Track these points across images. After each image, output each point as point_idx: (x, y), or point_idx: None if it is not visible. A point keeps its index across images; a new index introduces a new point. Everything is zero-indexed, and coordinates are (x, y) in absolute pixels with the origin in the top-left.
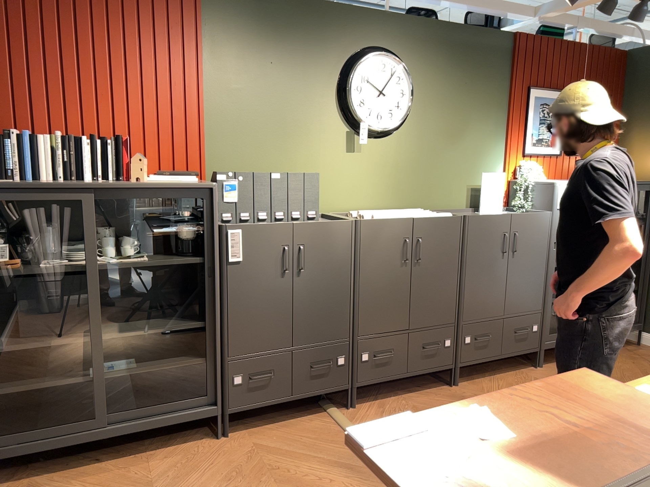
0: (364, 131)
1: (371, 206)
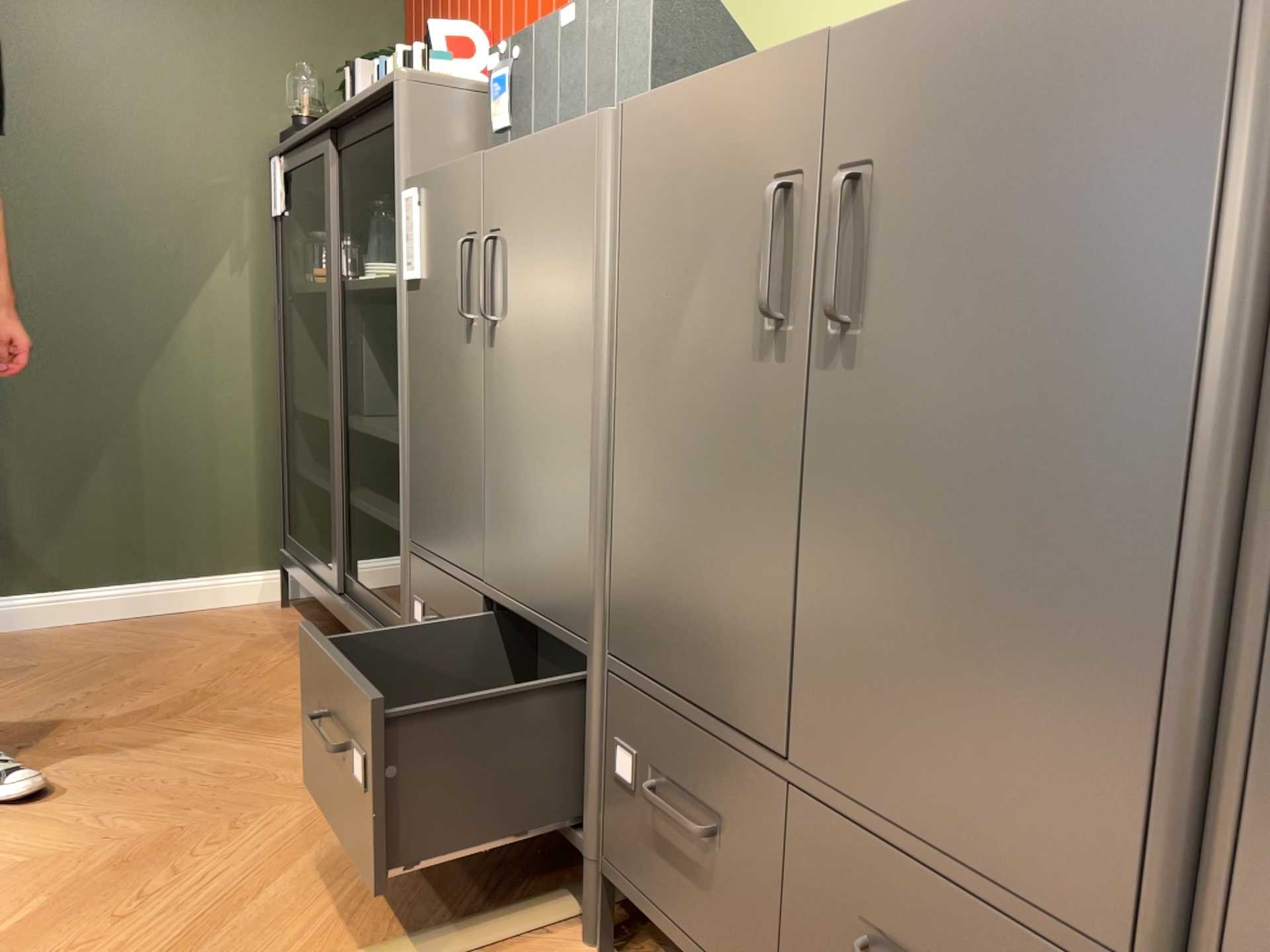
0: None
1: None
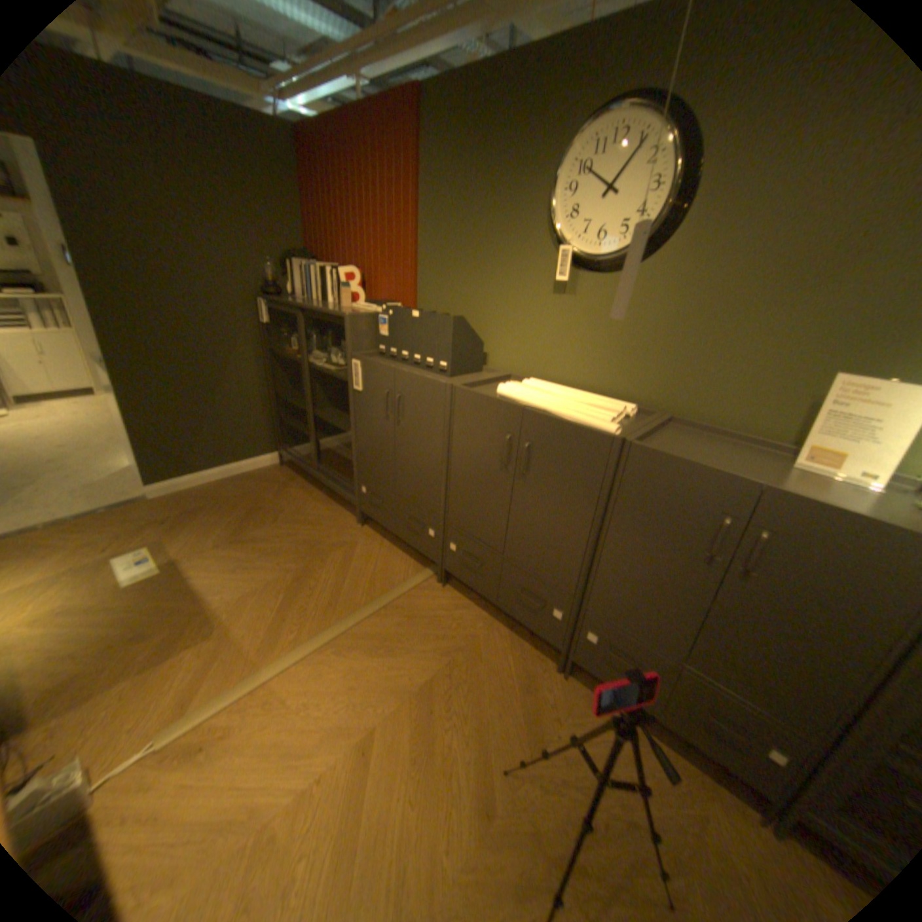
0: (564, 260)
1: (578, 380)
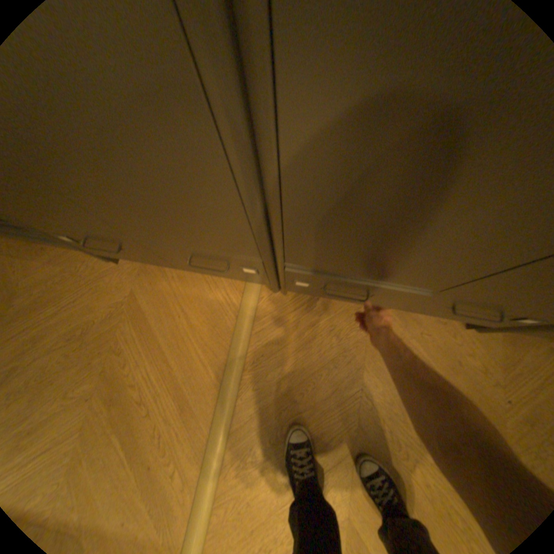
0: None
1: None
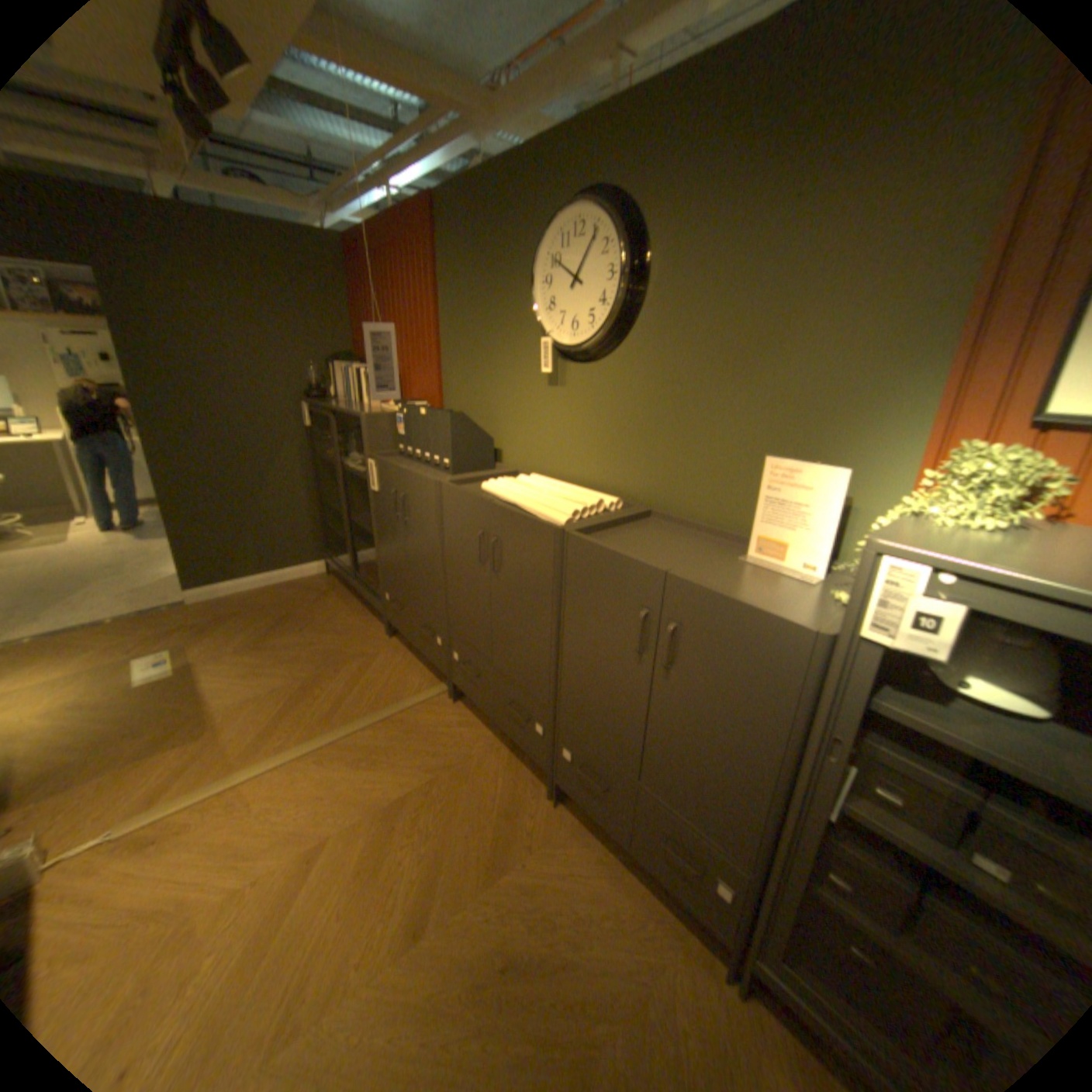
0: (546, 352)
1: (576, 476)
